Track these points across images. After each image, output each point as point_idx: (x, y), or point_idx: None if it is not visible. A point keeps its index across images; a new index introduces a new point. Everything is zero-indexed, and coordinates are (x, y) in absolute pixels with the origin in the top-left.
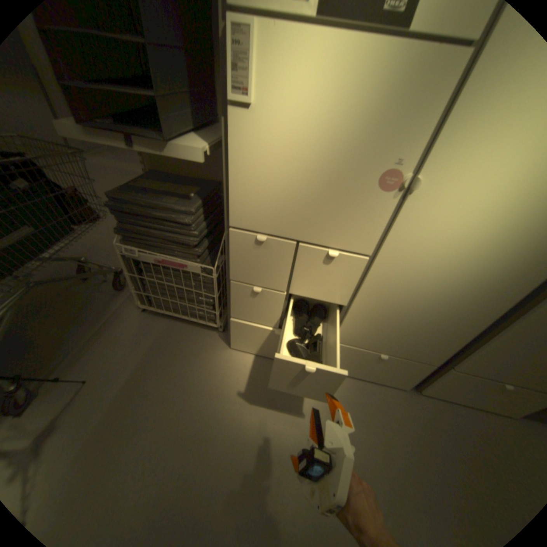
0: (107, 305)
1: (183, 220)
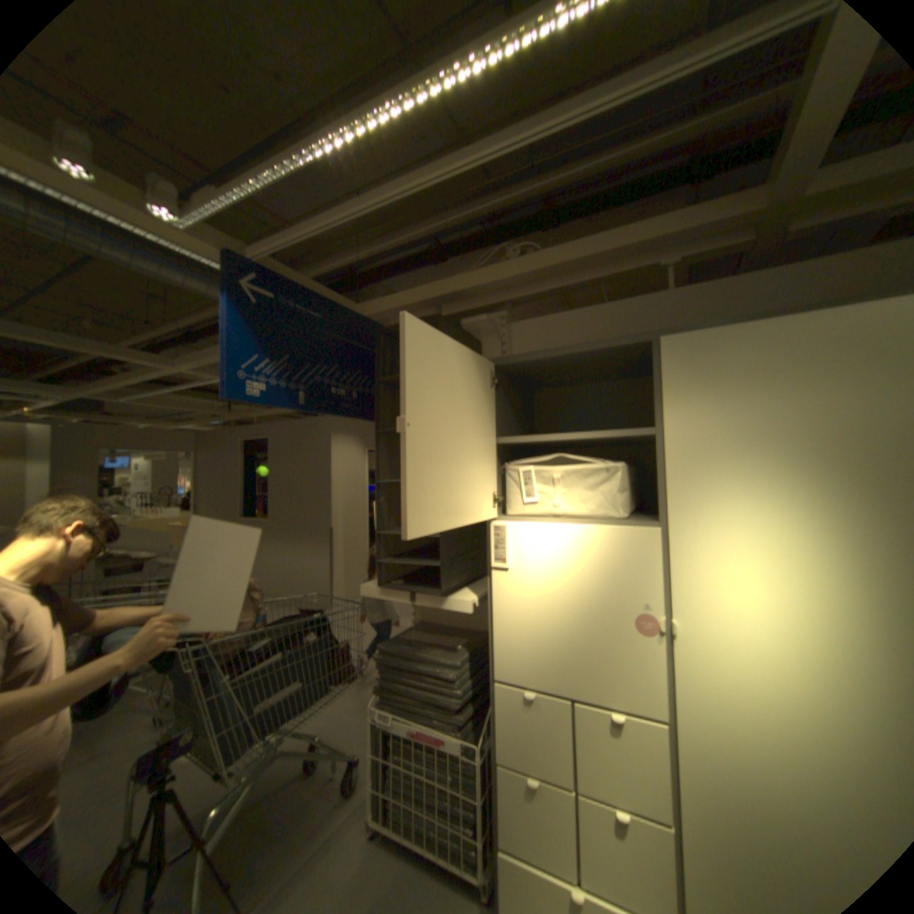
0: (325, 820)
1: (447, 676)
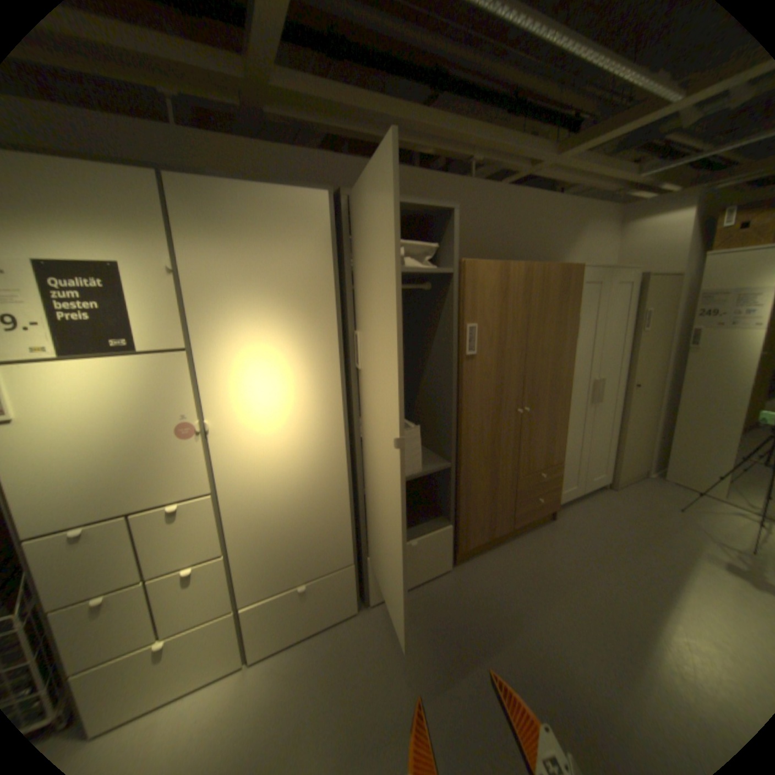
0: None
1: None
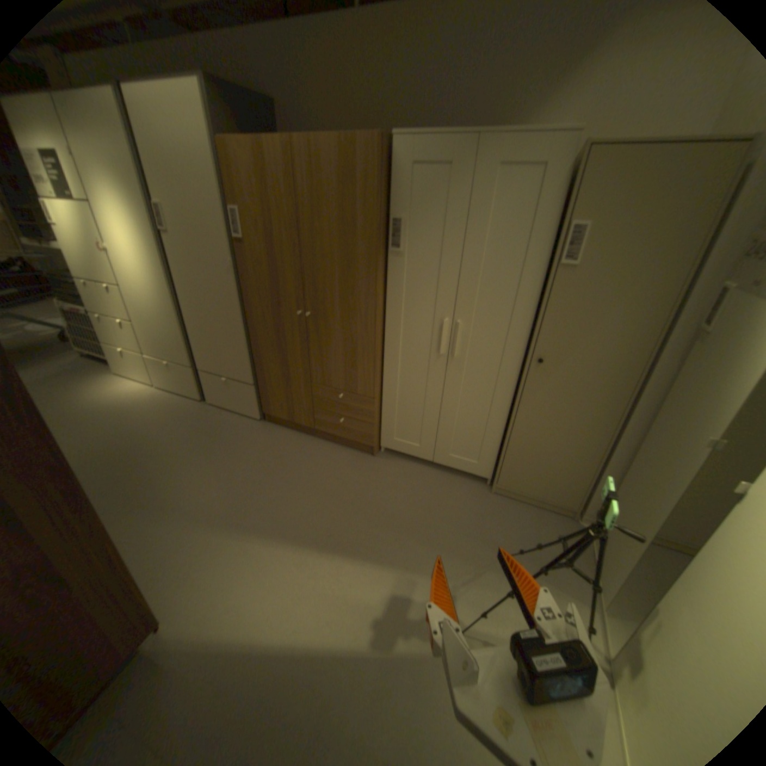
0: (65, 354)
1: (72, 284)
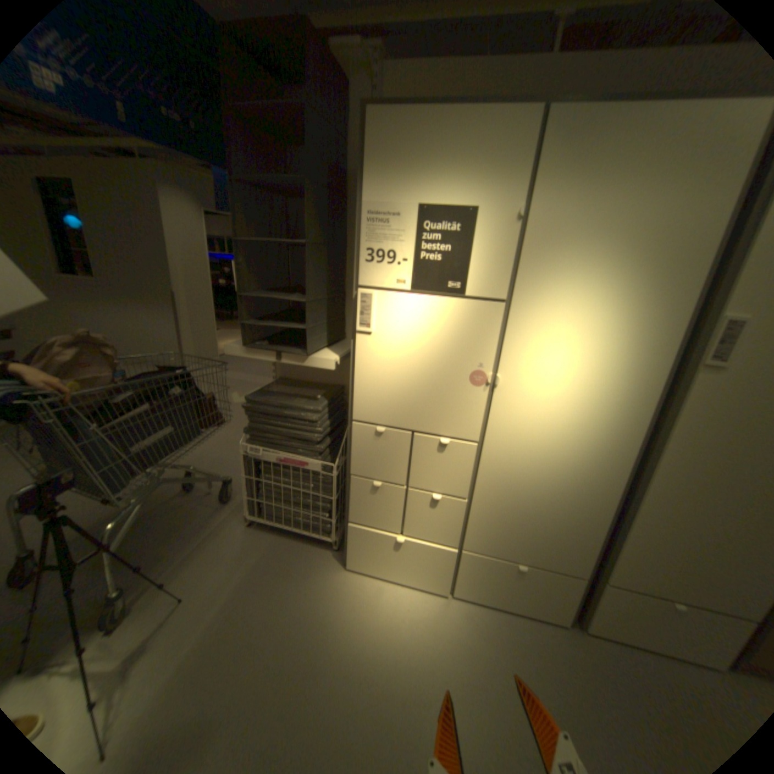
0: (209, 518)
1: (310, 418)
